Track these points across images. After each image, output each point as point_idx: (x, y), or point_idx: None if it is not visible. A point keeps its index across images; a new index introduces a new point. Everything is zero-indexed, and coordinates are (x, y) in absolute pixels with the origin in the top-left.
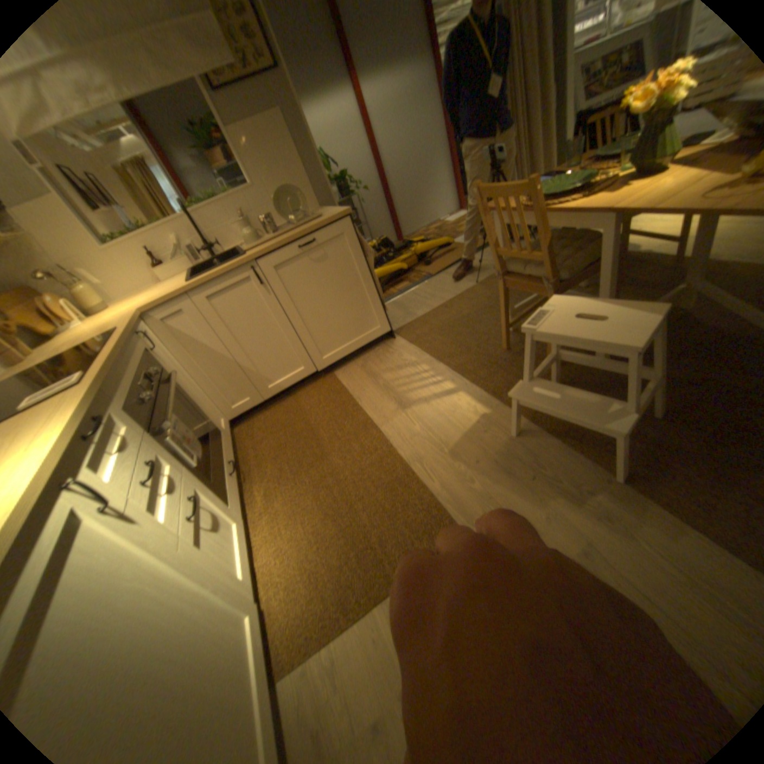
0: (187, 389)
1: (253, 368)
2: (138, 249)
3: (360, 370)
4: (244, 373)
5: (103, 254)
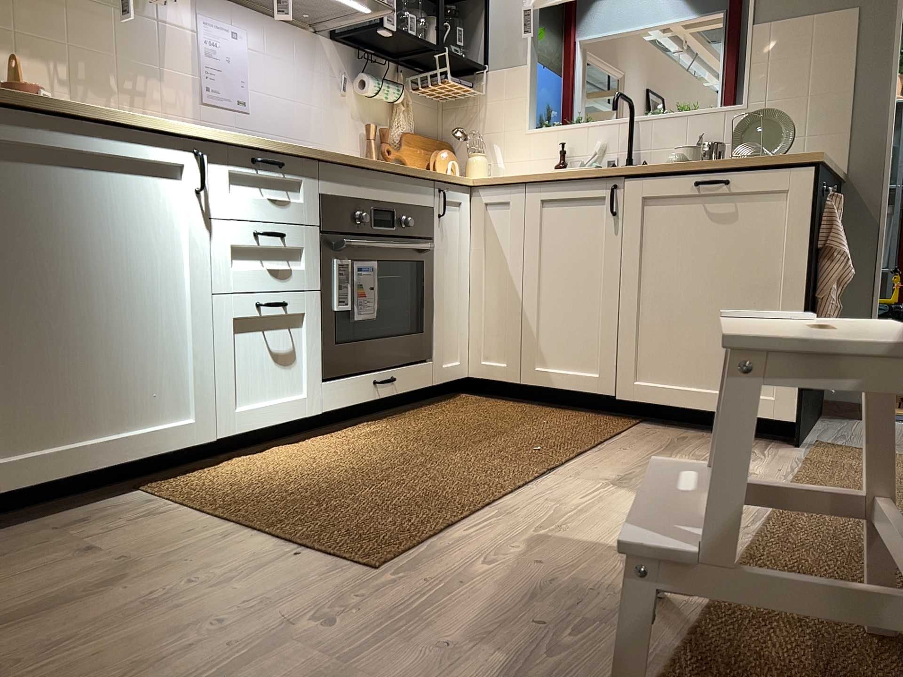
0: (445, 284)
1: (536, 323)
2: (559, 143)
3: (673, 436)
4: (521, 322)
5: (526, 136)
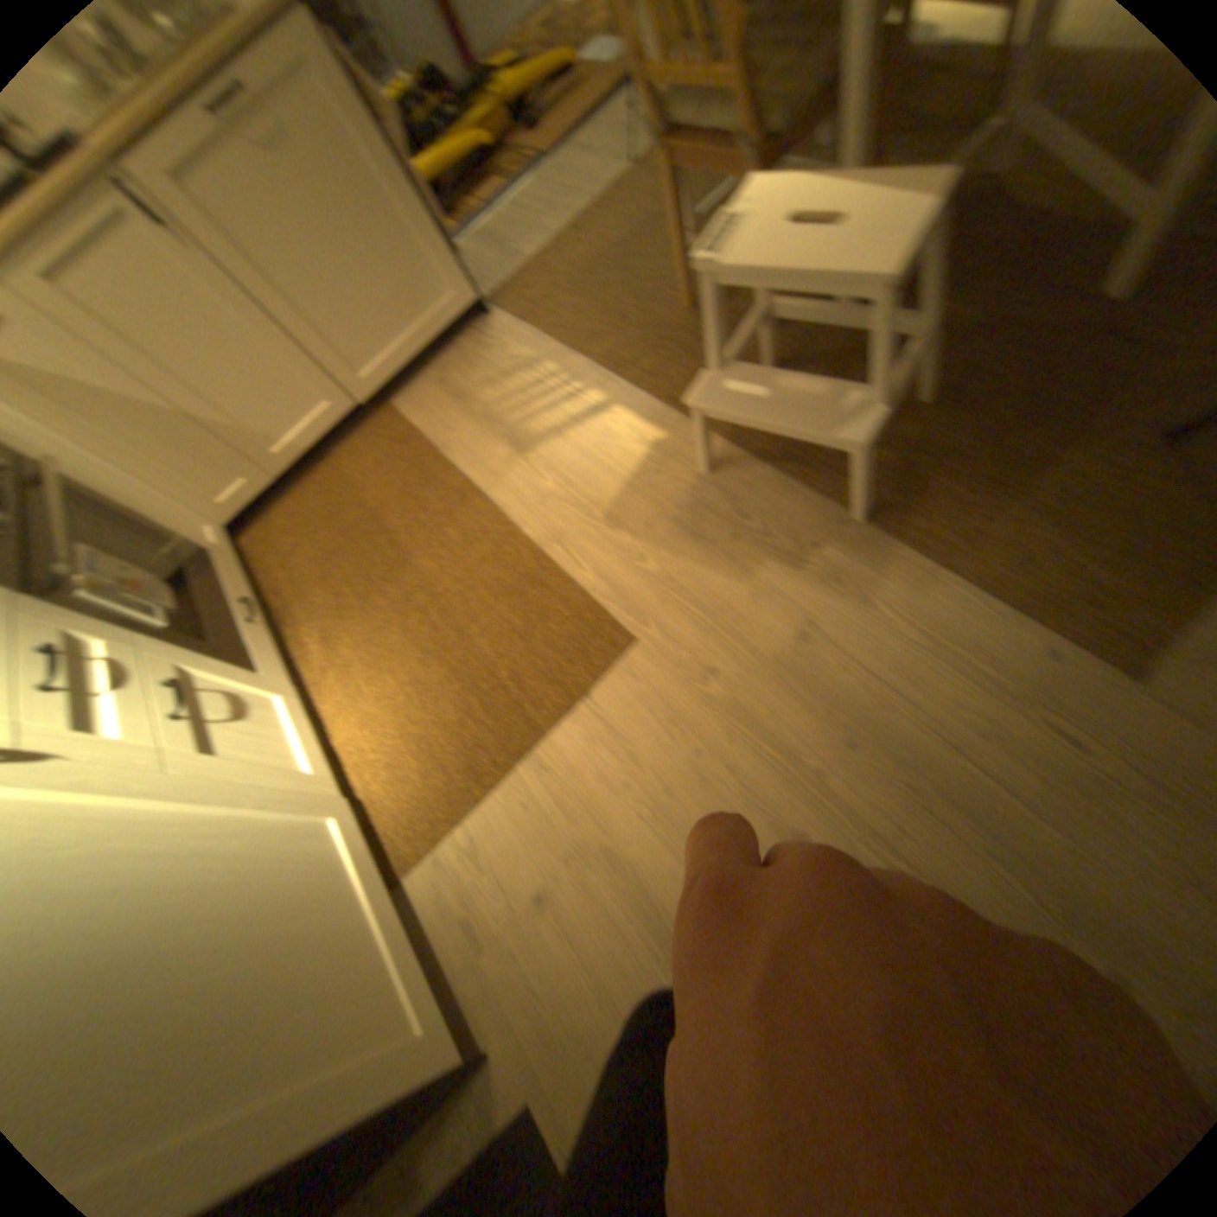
0: (98, 485)
1: (222, 419)
2: None
3: (436, 388)
4: (207, 434)
5: None
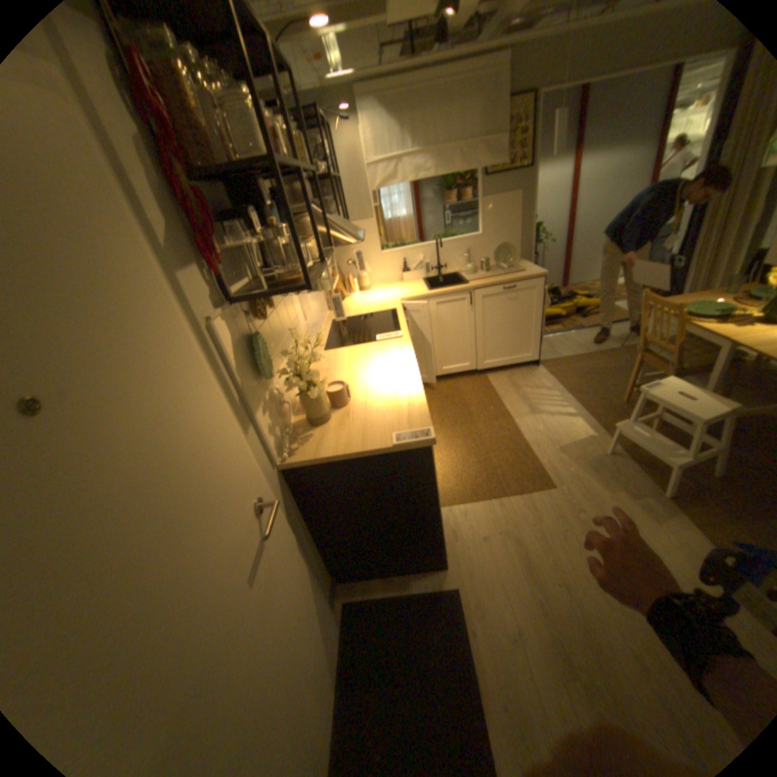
0: None
1: (440, 352)
2: (399, 257)
3: (507, 378)
4: (433, 353)
5: (381, 255)
